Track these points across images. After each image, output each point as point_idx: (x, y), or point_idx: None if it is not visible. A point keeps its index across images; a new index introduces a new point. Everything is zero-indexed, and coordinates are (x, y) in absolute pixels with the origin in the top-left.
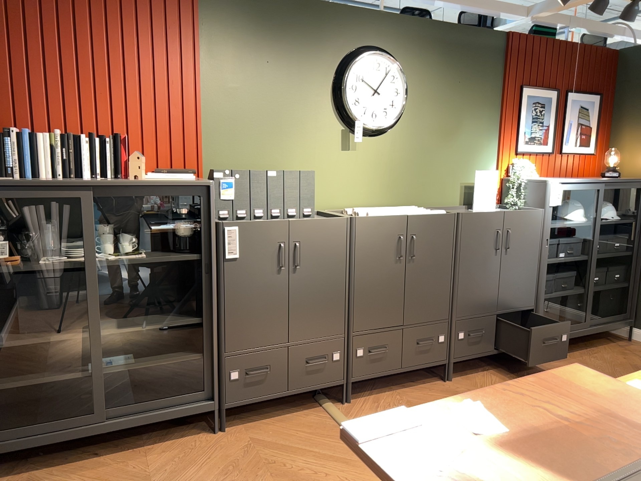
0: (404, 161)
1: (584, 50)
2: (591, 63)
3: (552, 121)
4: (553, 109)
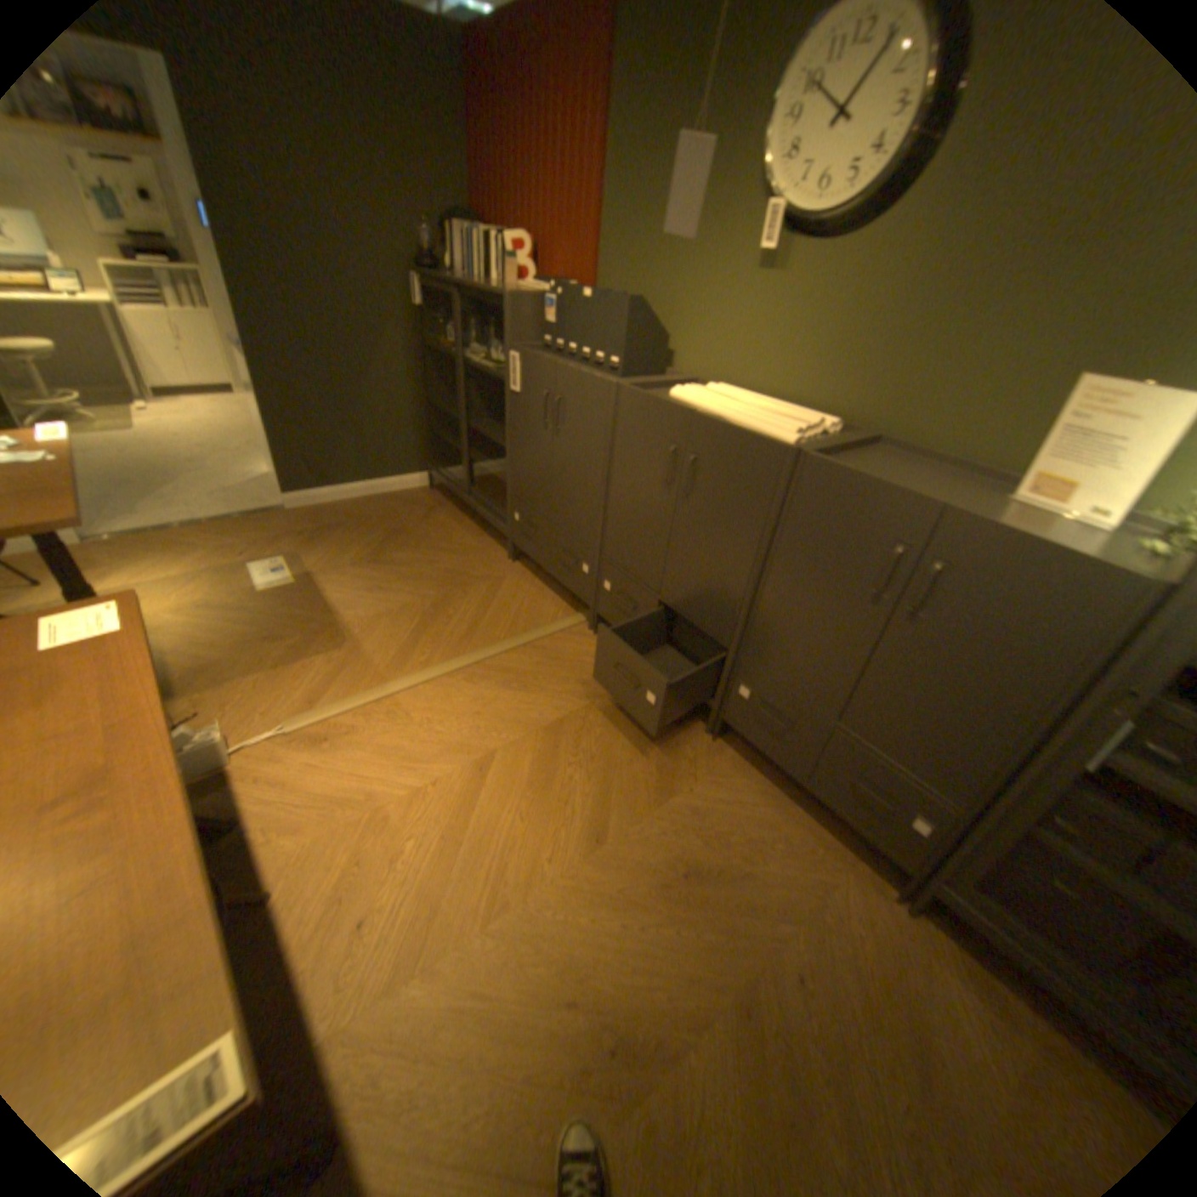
0: (885, 308)
1: None
2: None
3: None
4: None
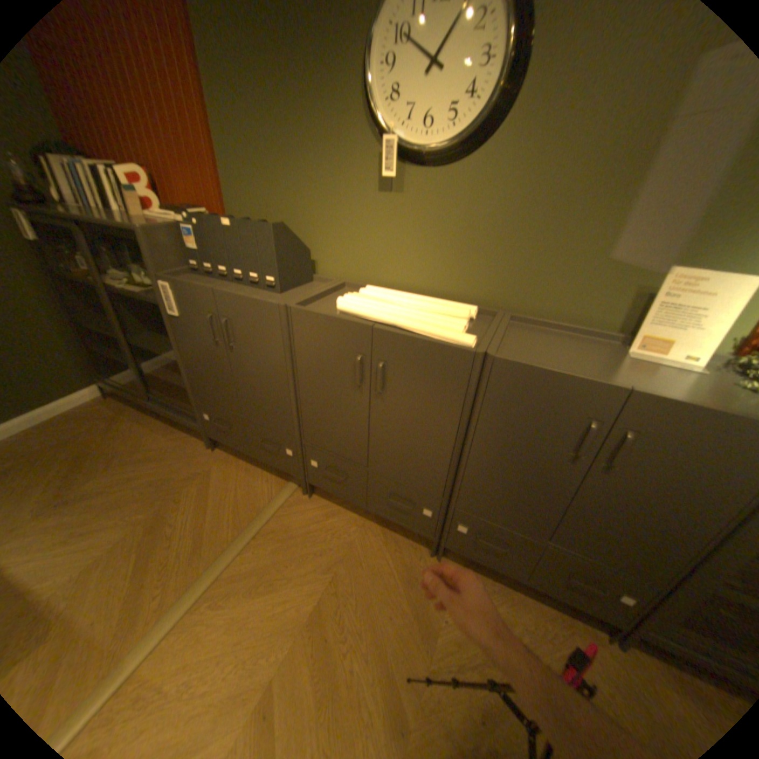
0: (496, 220)
1: None
2: None
3: None
4: None
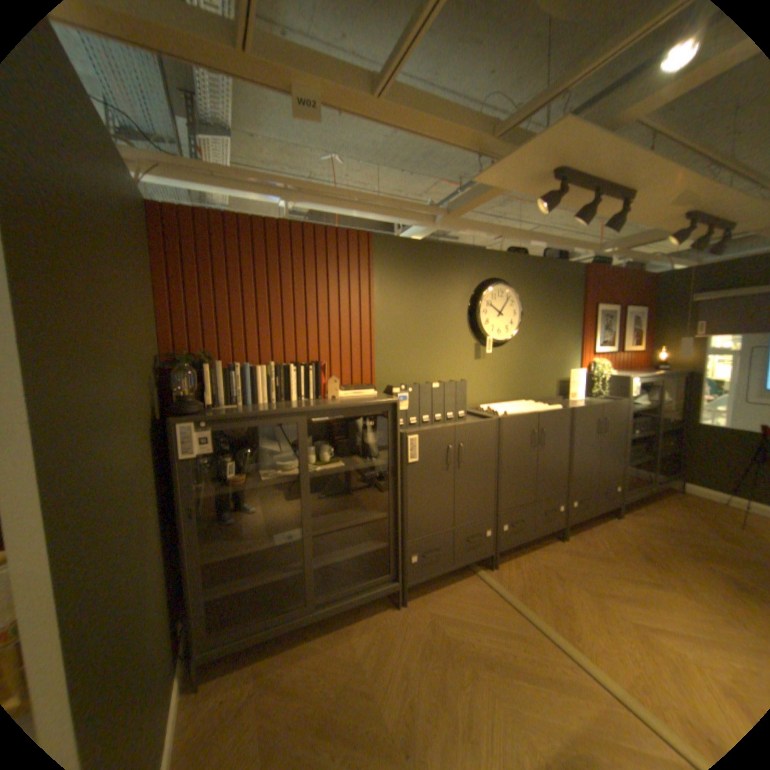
0: (518, 365)
1: (637, 273)
2: (642, 283)
3: (618, 328)
4: (619, 318)
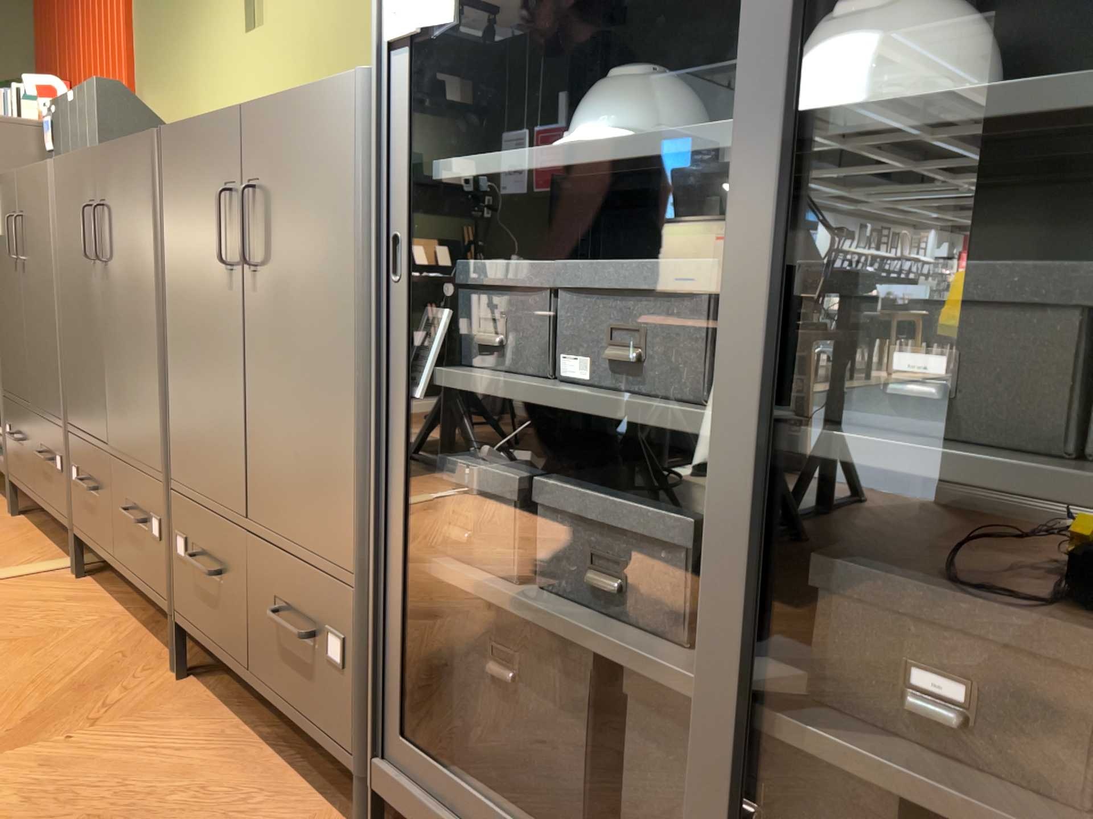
0: (335, 25)
1: None
2: None
3: None
4: None
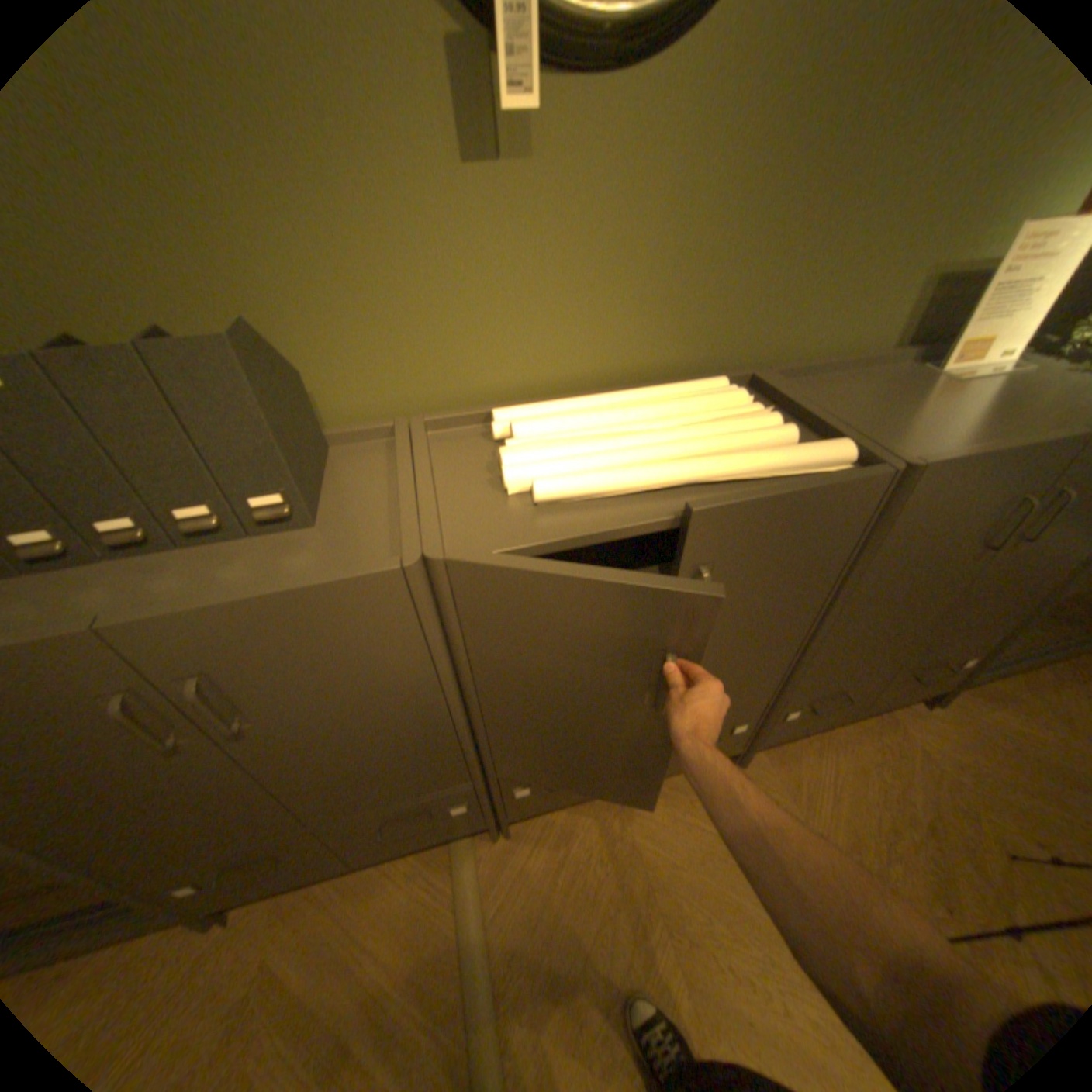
0: (739, 192)
1: None
2: None
3: None
4: None
